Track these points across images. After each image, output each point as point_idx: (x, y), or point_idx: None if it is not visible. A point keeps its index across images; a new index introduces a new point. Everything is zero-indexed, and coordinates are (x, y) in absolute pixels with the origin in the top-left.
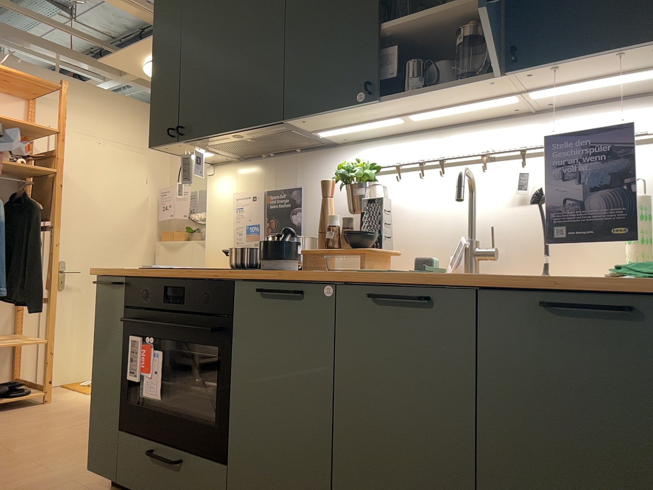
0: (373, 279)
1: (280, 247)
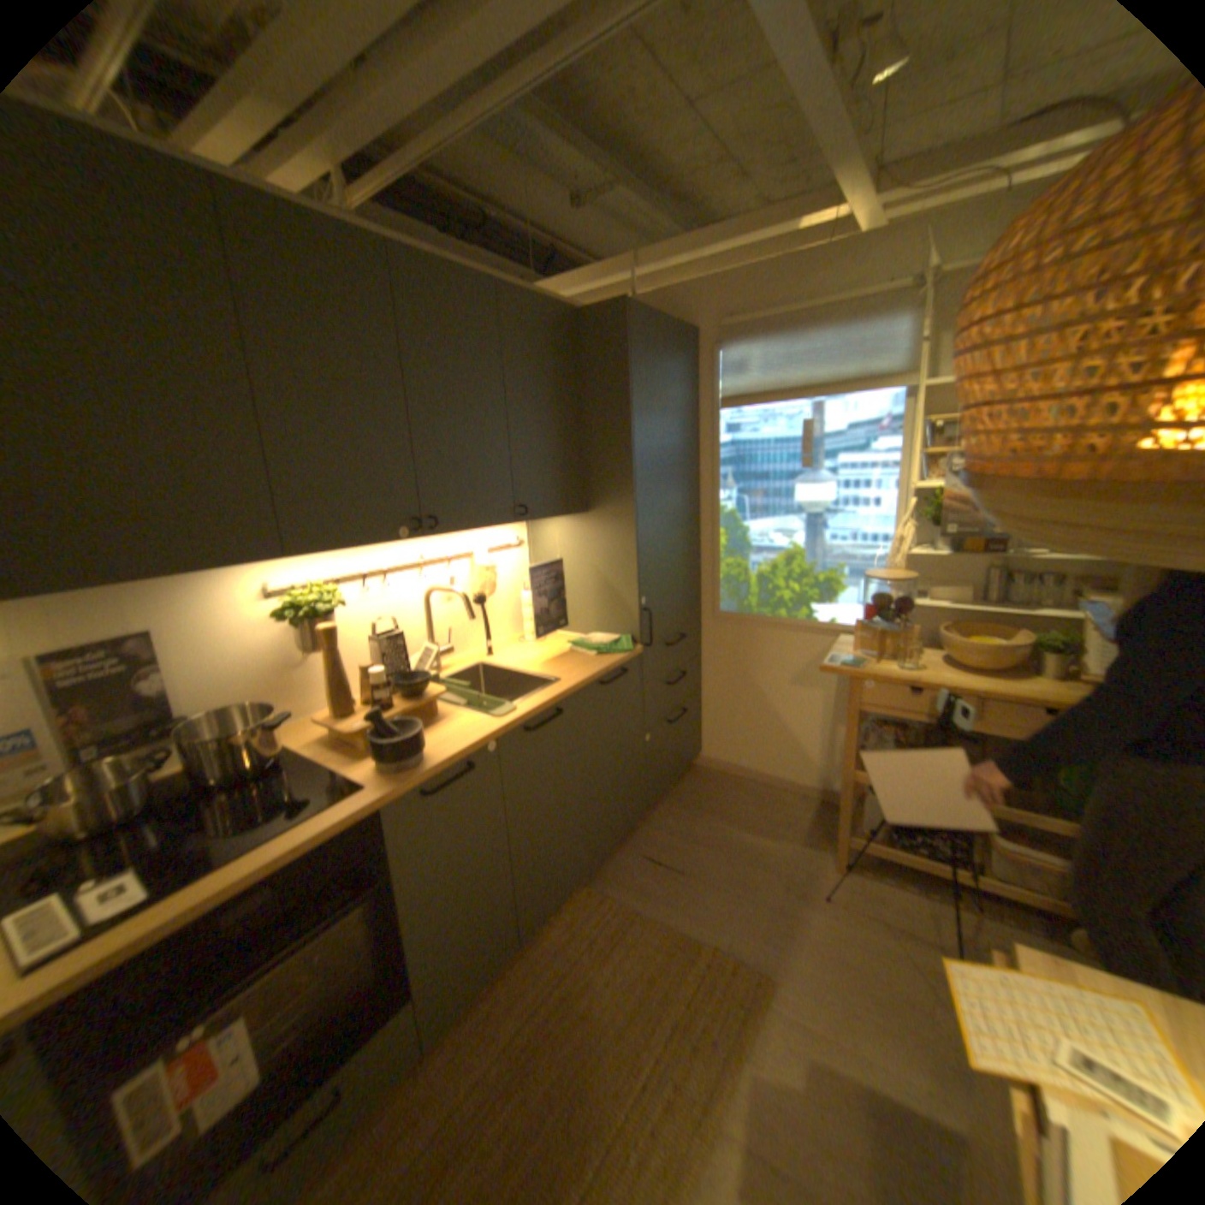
0: (527, 718)
1: (415, 736)
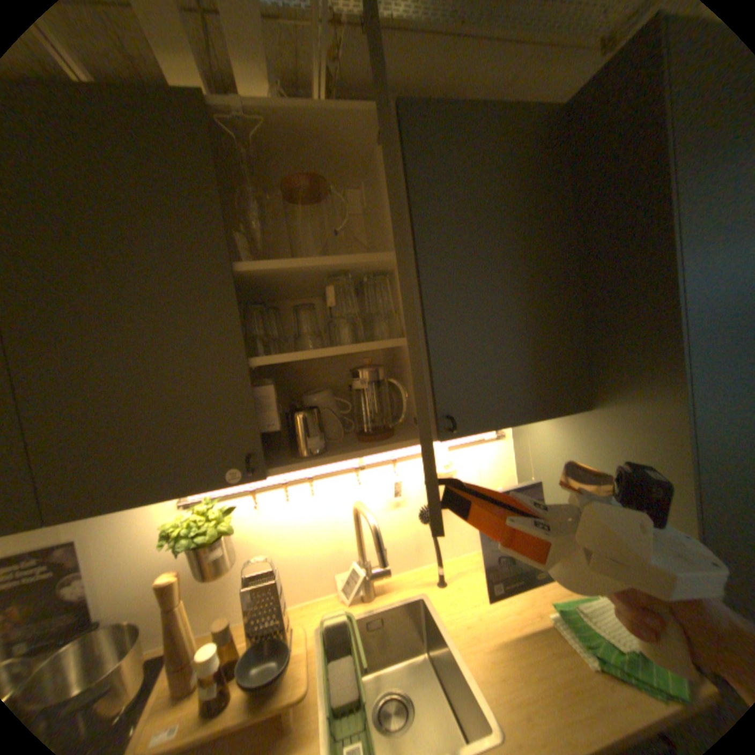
0: None
1: None
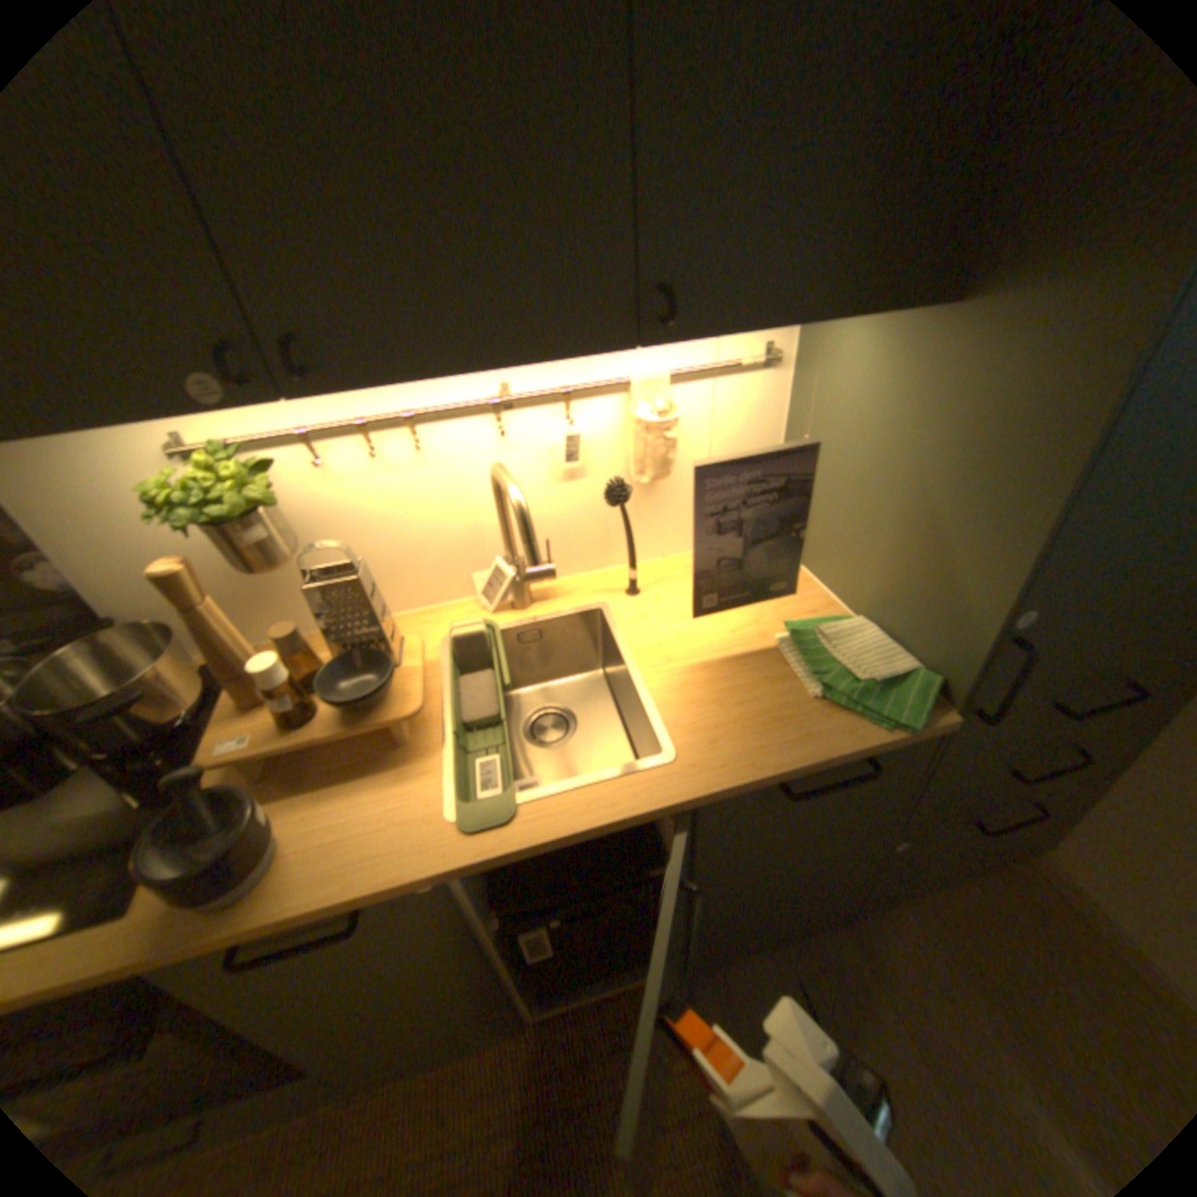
0: (520, 857)
1: (219, 862)
